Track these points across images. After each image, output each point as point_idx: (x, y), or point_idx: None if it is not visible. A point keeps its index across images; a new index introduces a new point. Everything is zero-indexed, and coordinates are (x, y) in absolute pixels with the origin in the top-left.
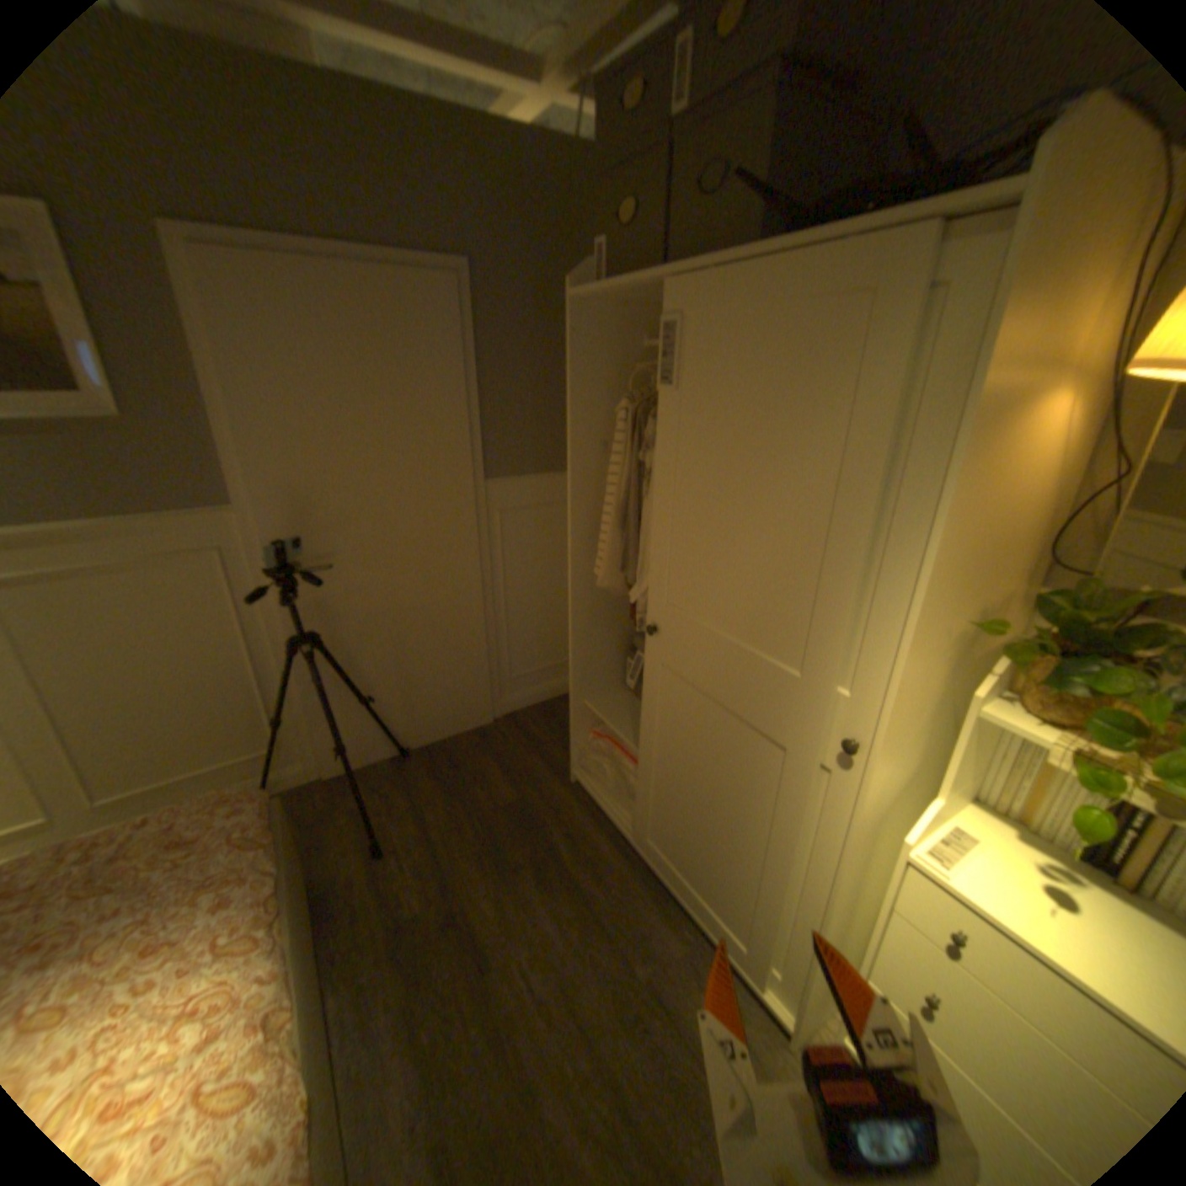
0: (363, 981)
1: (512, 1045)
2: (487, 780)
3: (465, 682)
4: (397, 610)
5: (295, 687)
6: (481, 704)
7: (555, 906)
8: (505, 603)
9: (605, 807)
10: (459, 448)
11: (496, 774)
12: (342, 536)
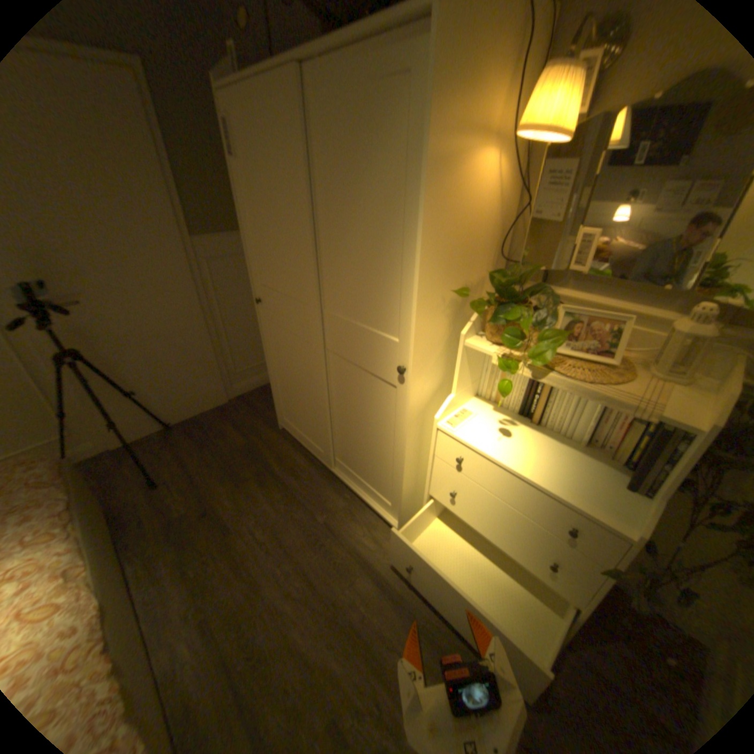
0: (148, 554)
1: (244, 567)
2: (224, 435)
3: (202, 378)
4: (138, 332)
5: (69, 391)
6: (217, 391)
7: (269, 495)
8: (221, 323)
9: (298, 438)
10: (162, 211)
11: (230, 431)
12: (80, 280)
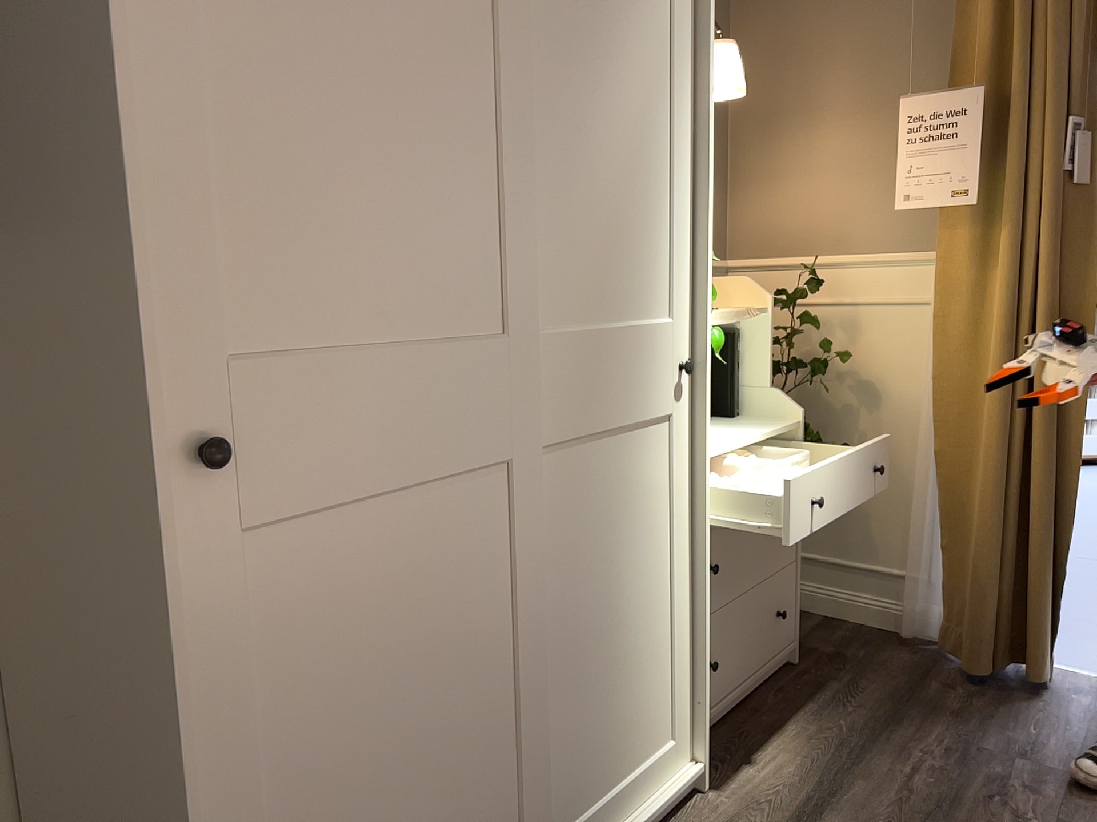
0: None
1: None
2: None
3: None
4: None
5: None
6: None
7: None
8: None
9: None
10: None
11: None
12: None
